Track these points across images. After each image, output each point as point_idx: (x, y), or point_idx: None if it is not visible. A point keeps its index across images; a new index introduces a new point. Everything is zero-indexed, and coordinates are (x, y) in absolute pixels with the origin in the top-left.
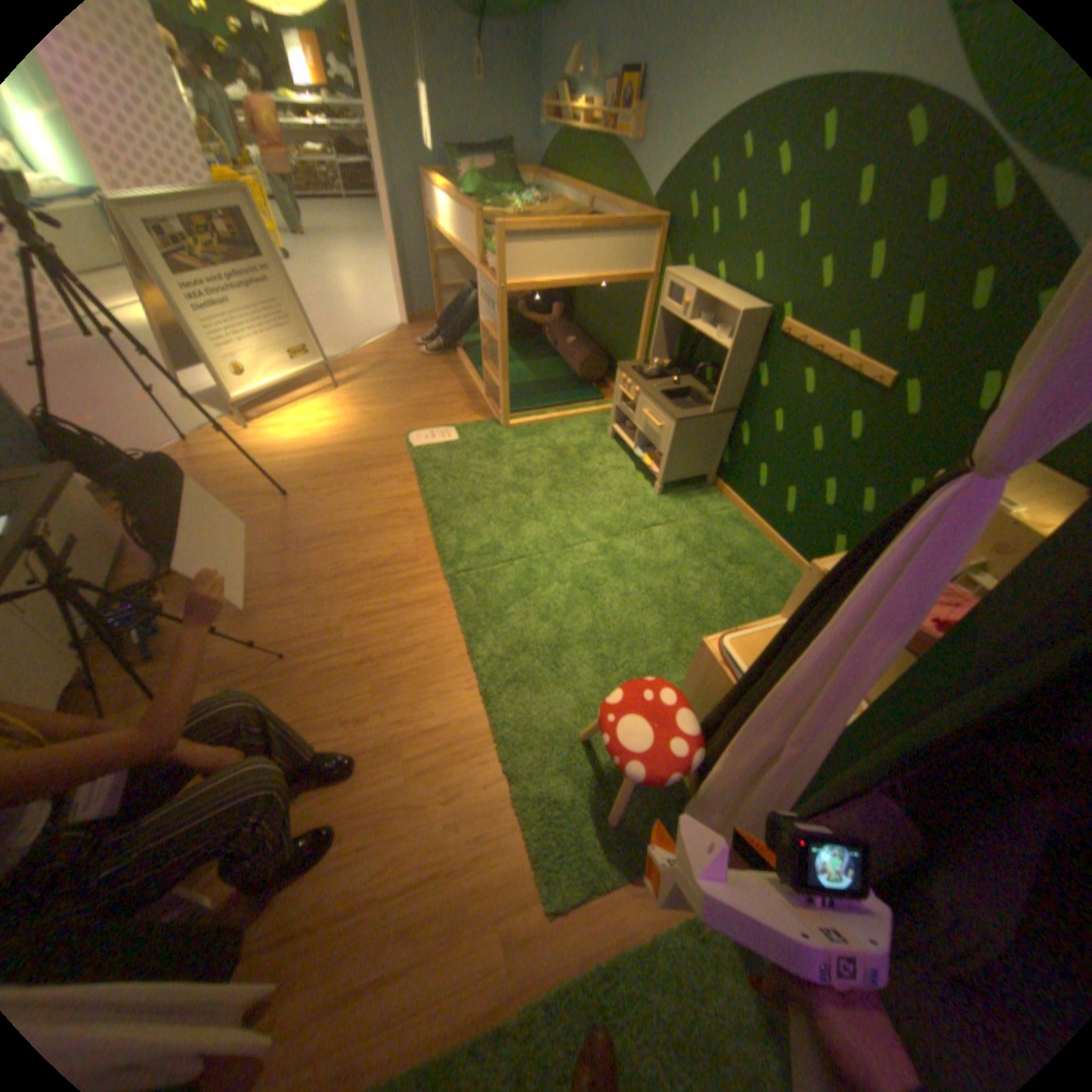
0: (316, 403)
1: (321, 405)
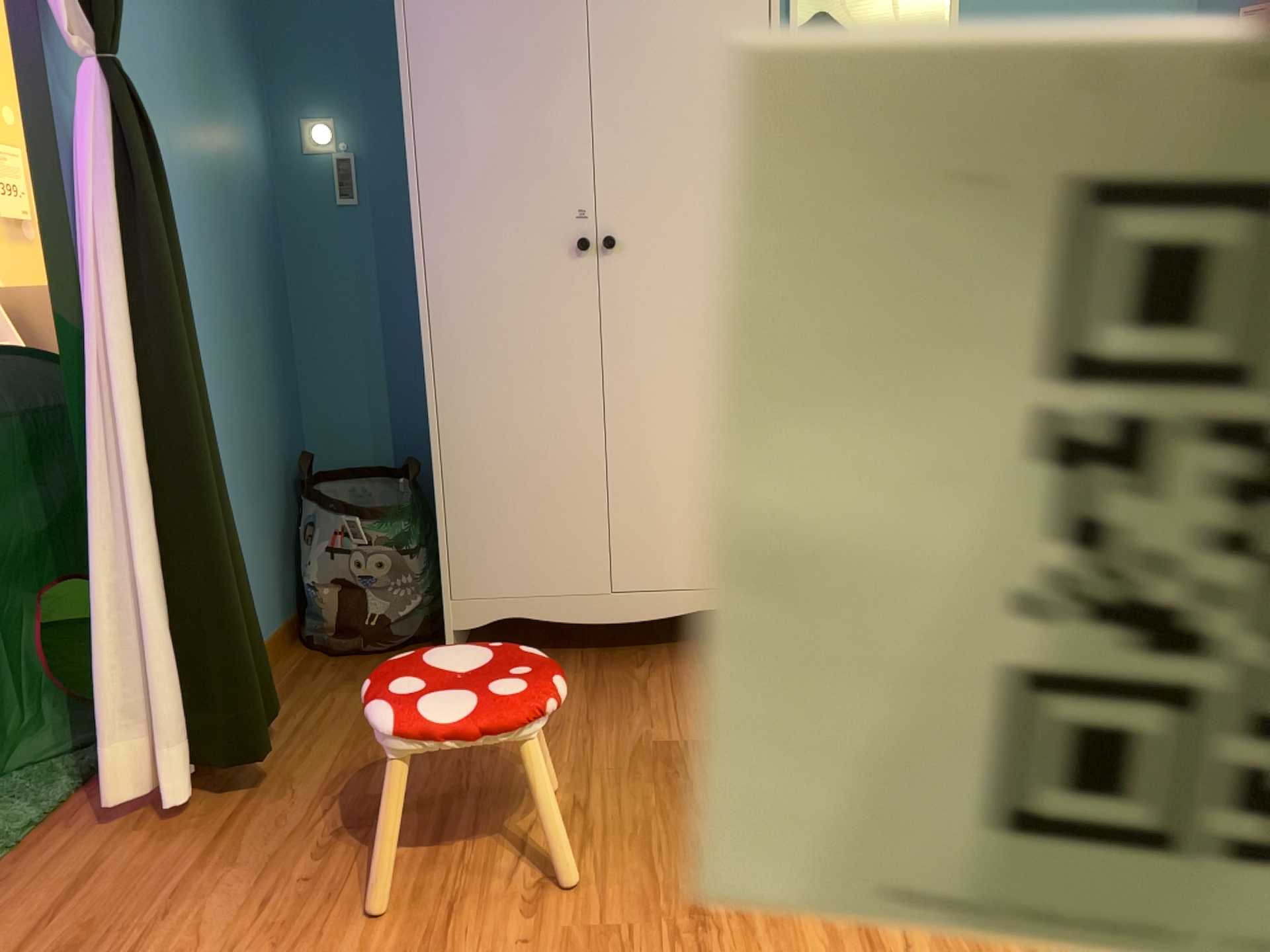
0: None
1: None
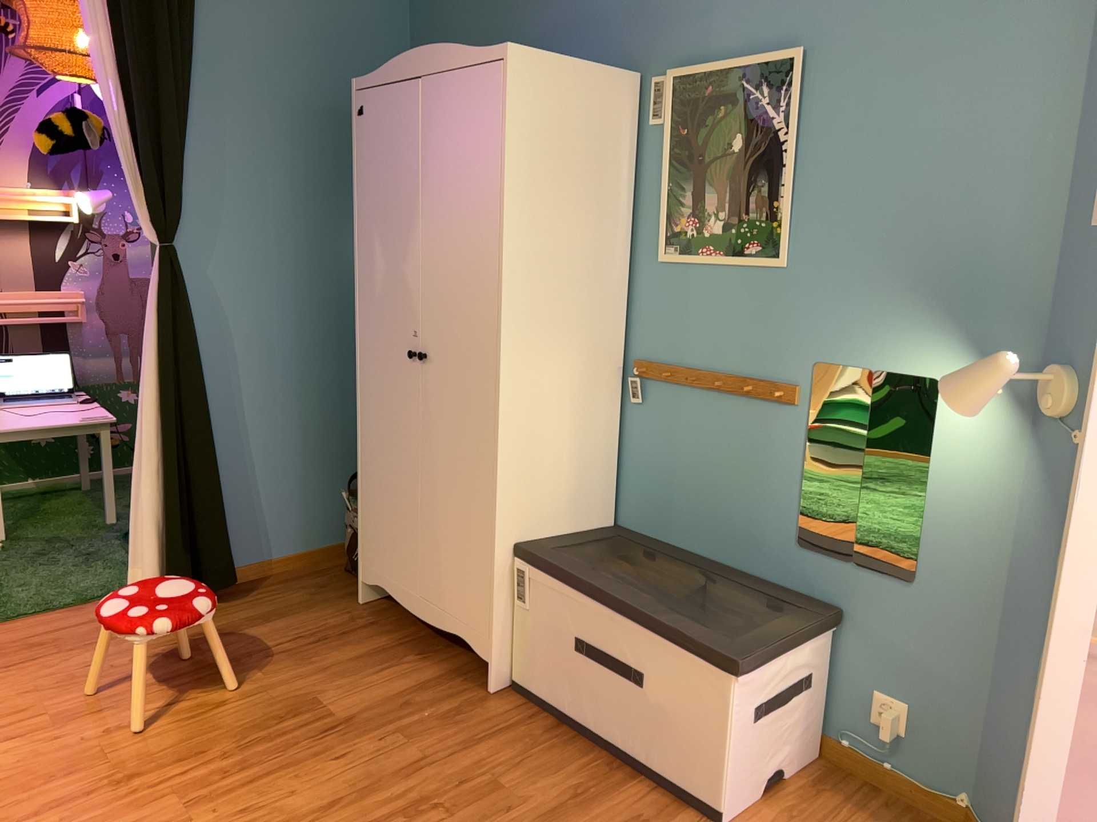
0: None
1: None
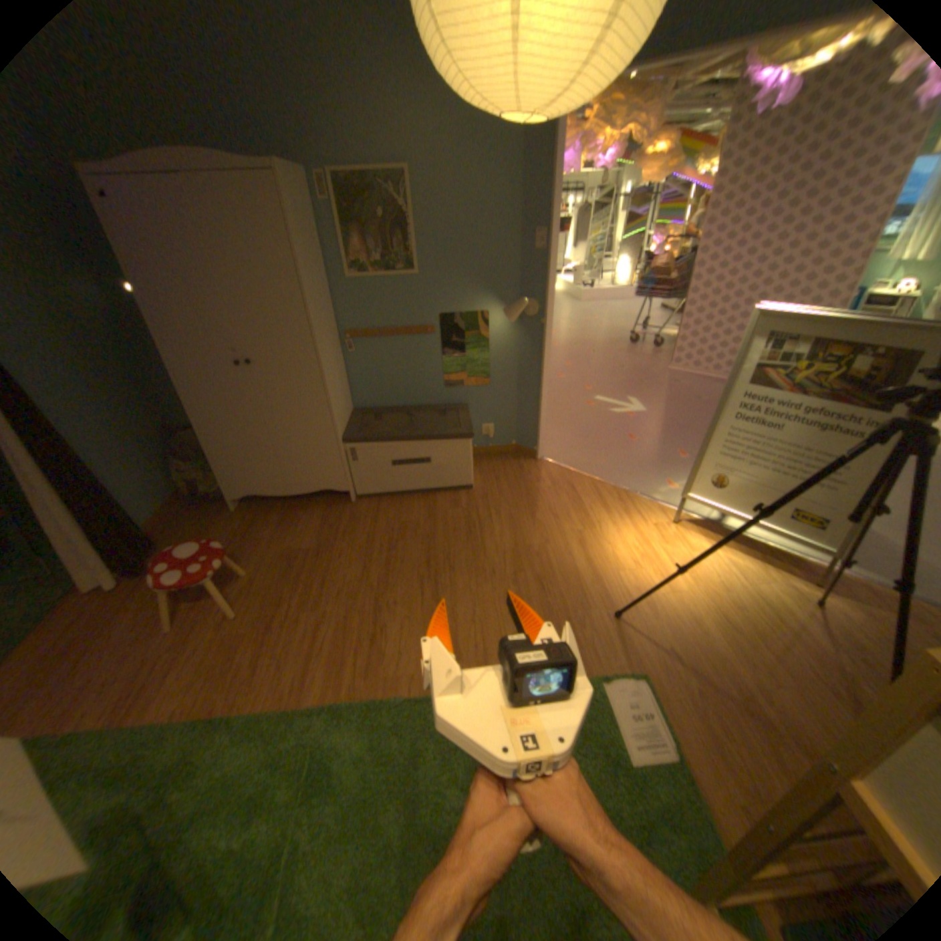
0: (713, 569)
1: (710, 575)
